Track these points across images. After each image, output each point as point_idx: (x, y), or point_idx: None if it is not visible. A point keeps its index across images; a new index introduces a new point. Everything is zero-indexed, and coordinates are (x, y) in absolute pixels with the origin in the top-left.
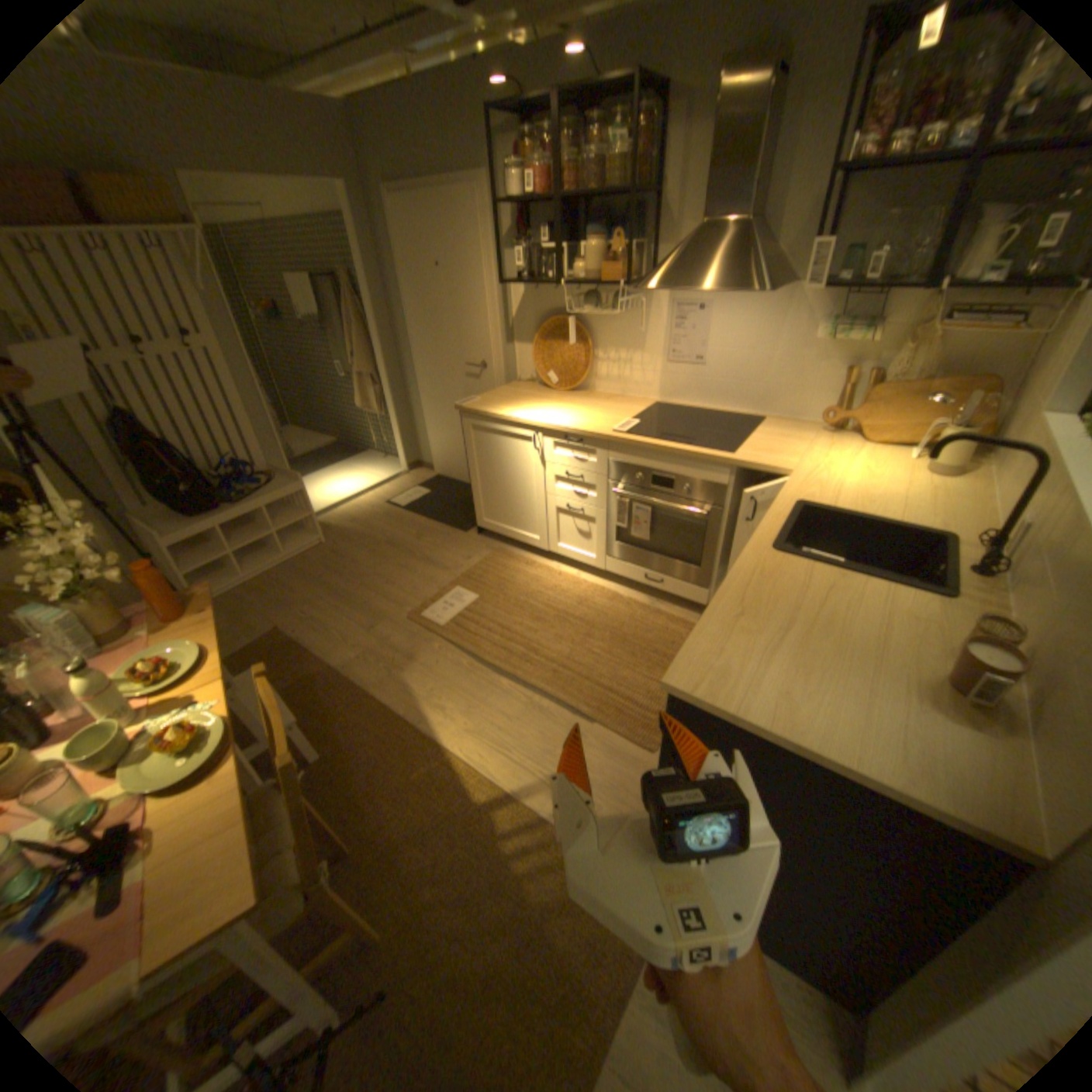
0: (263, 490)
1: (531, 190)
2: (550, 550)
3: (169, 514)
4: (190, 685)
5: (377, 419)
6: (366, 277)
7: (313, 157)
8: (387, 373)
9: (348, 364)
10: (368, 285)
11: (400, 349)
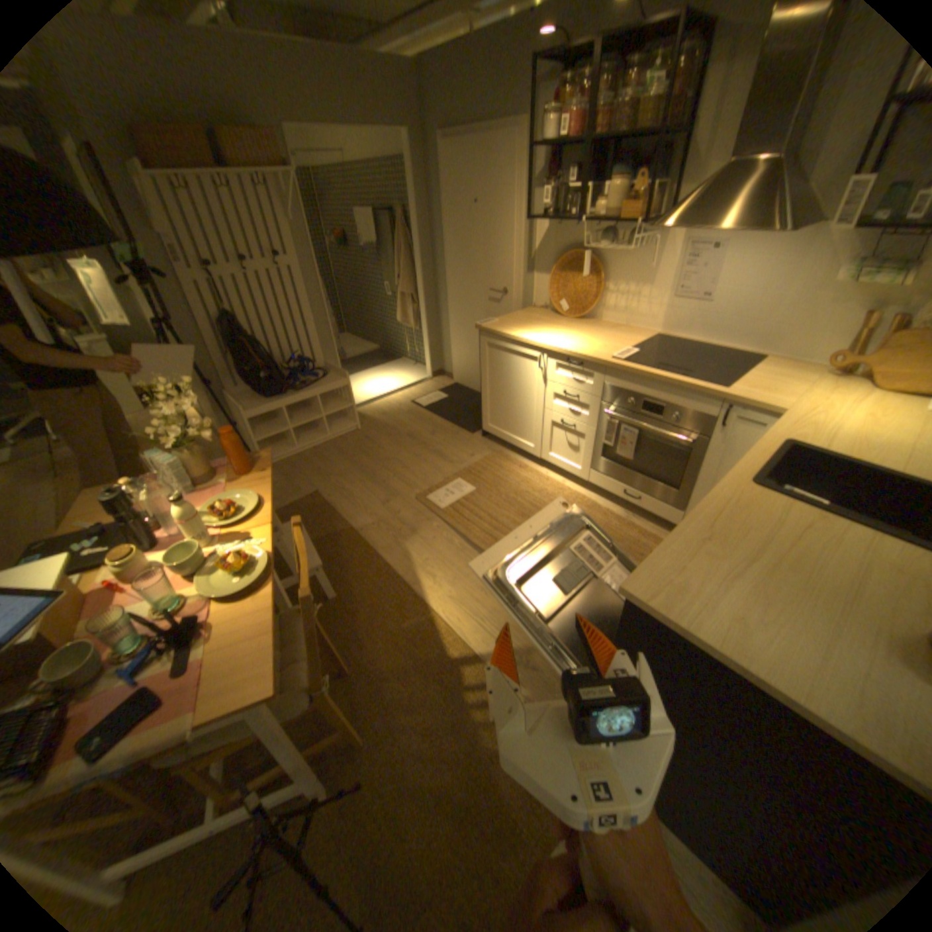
0: (319, 382)
1: (566, 132)
2: (541, 458)
3: (252, 394)
4: (249, 525)
5: (412, 332)
6: (416, 212)
7: (386, 108)
8: (425, 294)
9: (394, 285)
10: (417, 218)
11: (437, 274)
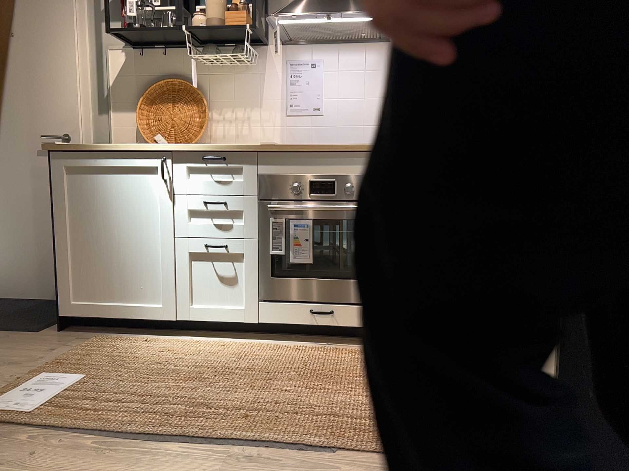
0: None
1: None
2: (179, 319)
3: None
4: None
5: None
6: None
7: None
8: None
9: None
10: None
11: None
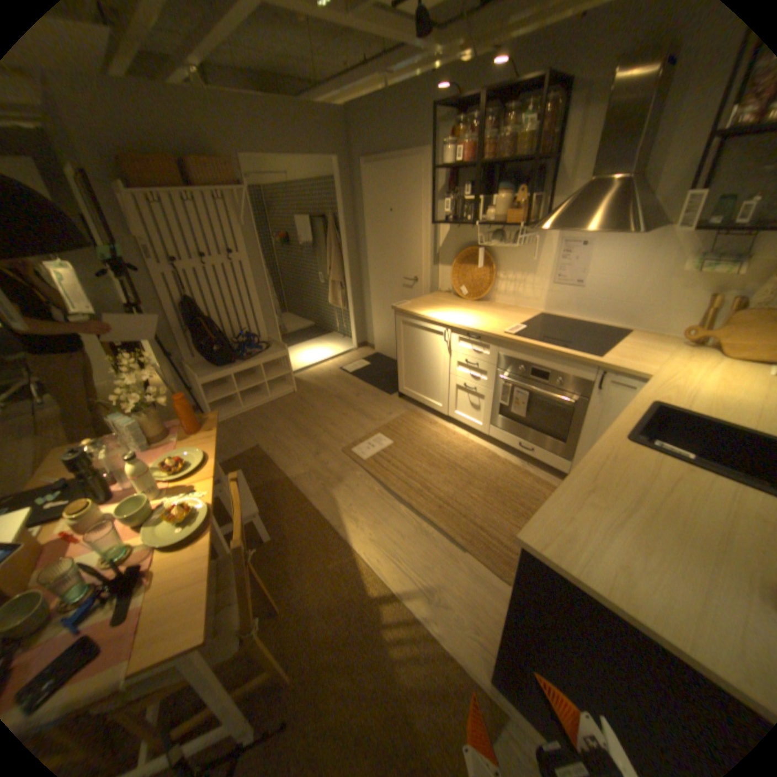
0: (263, 353)
1: (461, 159)
2: (448, 415)
3: (206, 364)
4: (194, 479)
5: (341, 312)
6: (345, 218)
7: (321, 142)
8: (351, 281)
9: (327, 275)
10: (345, 223)
11: (361, 266)
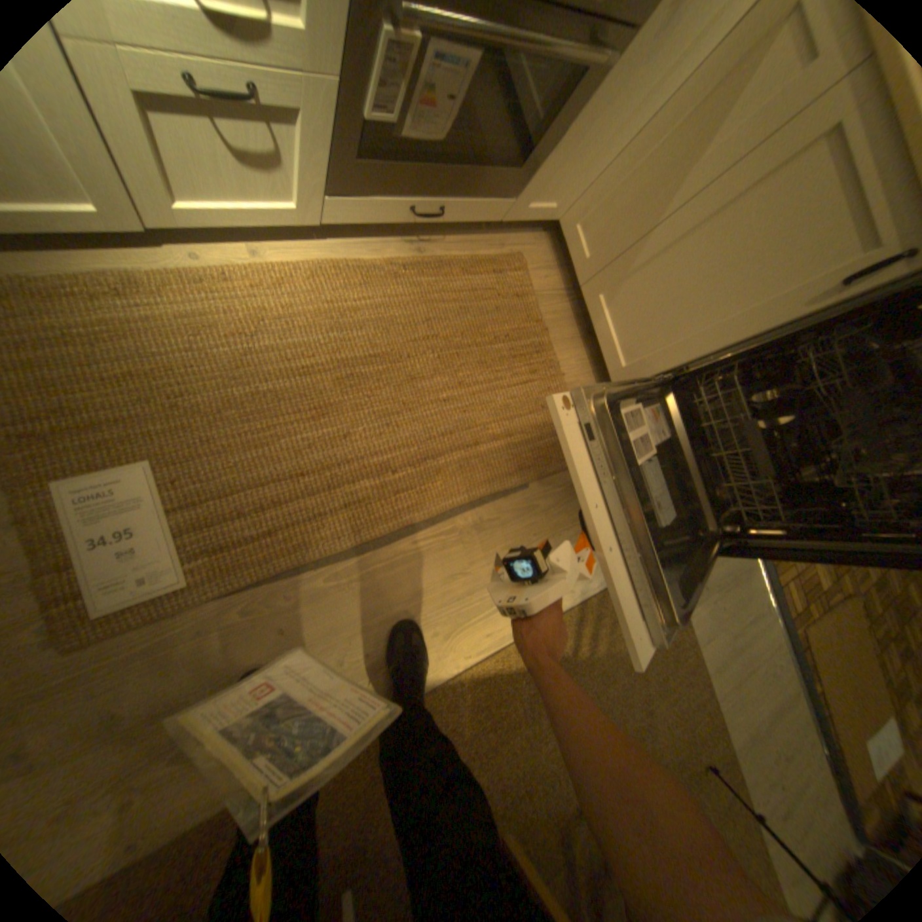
0: None
1: None
2: (151, 225)
3: None
4: None
5: None
6: None
7: None
8: None
9: None
10: None
11: None
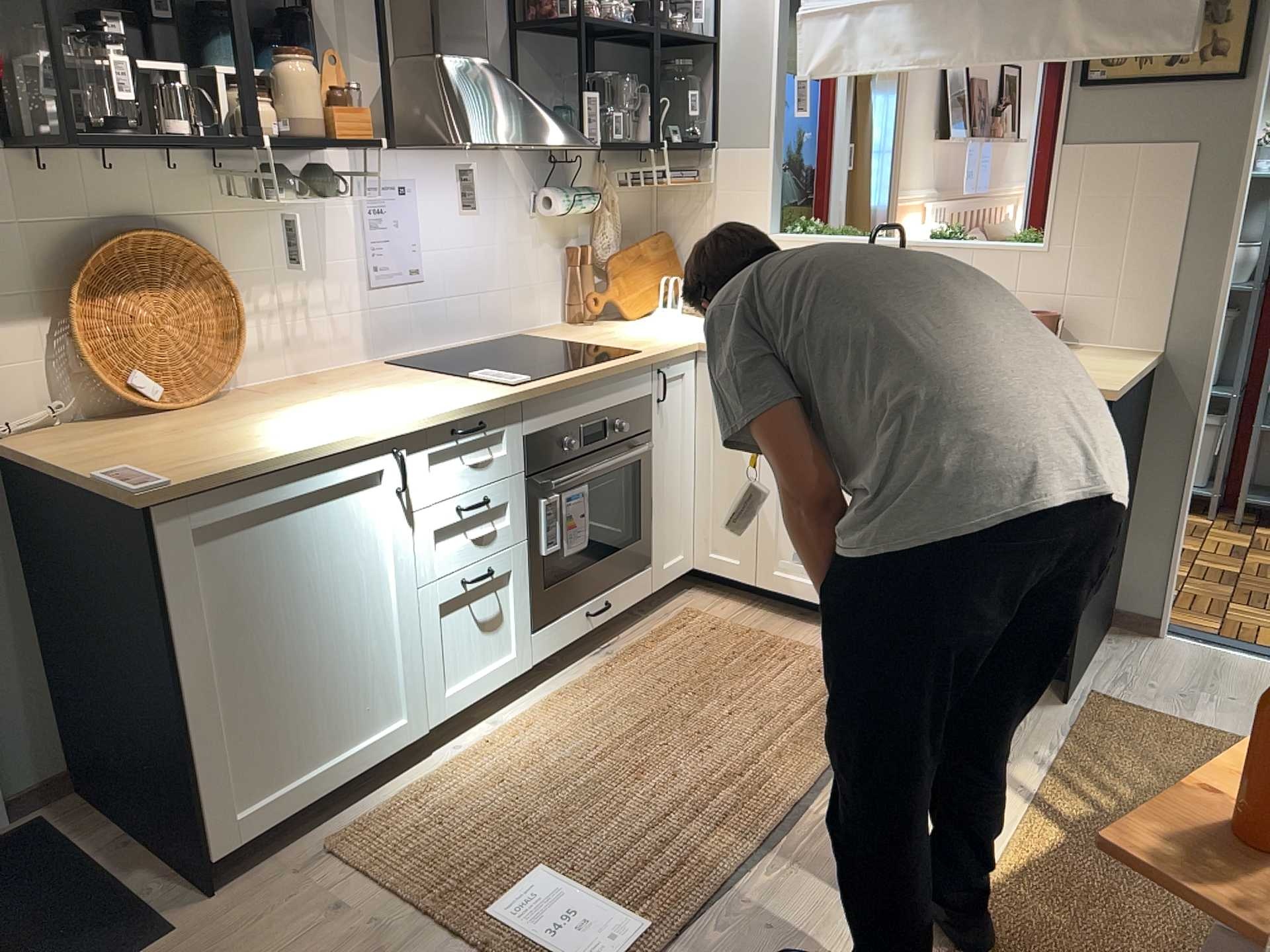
0: None
1: None
2: (433, 725)
3: None
4: None
5: None
6: None
7: None
8: None
9: None
10: None
11: None
